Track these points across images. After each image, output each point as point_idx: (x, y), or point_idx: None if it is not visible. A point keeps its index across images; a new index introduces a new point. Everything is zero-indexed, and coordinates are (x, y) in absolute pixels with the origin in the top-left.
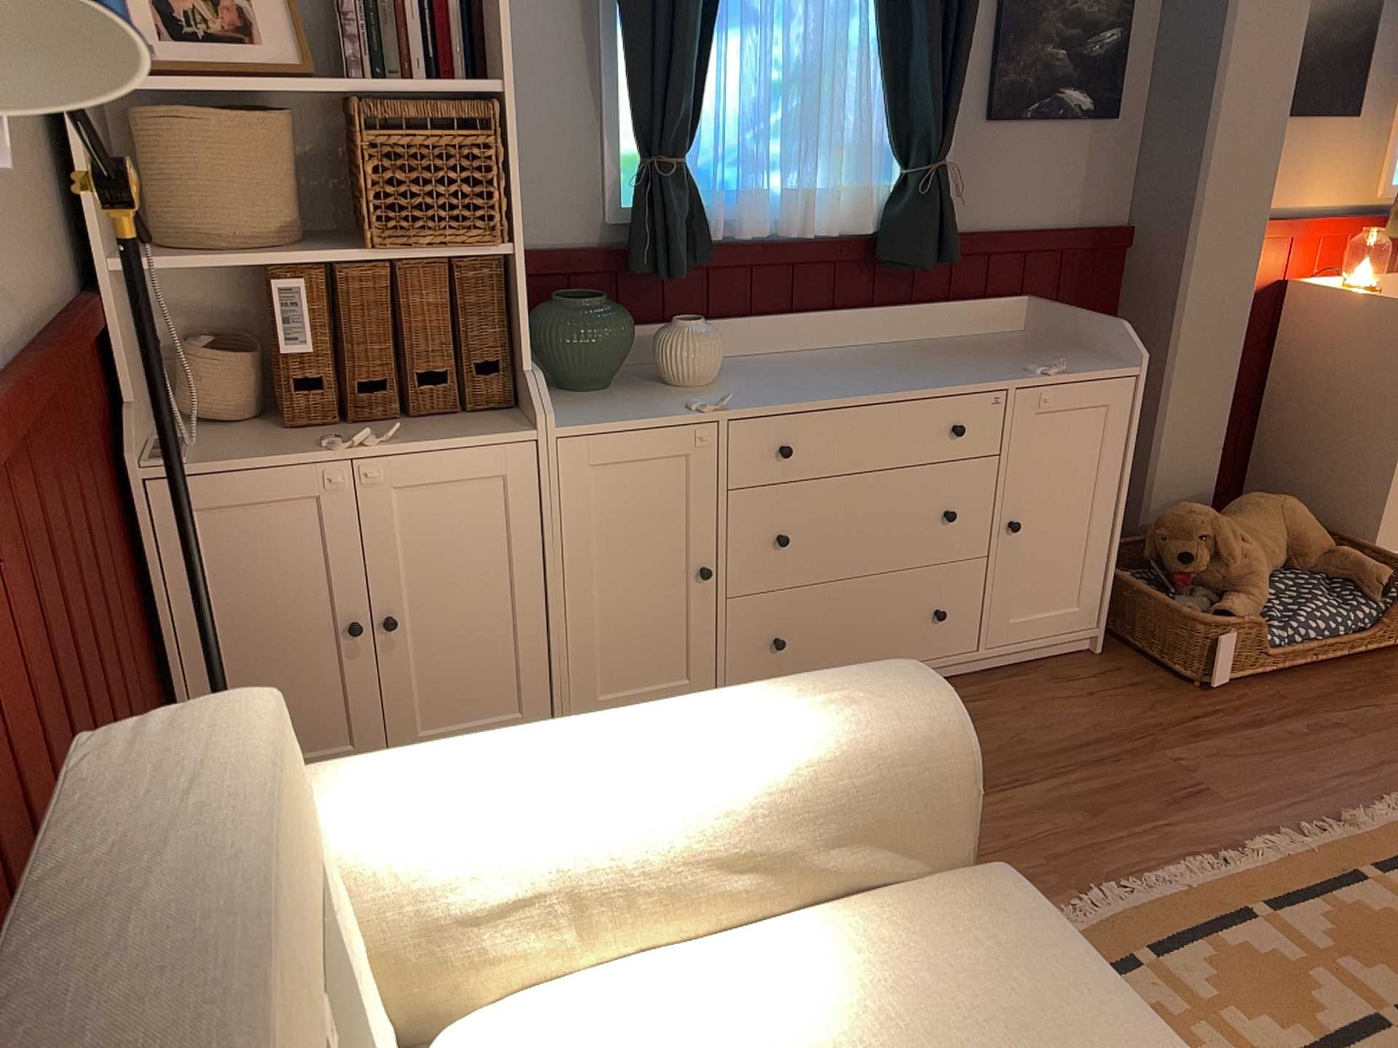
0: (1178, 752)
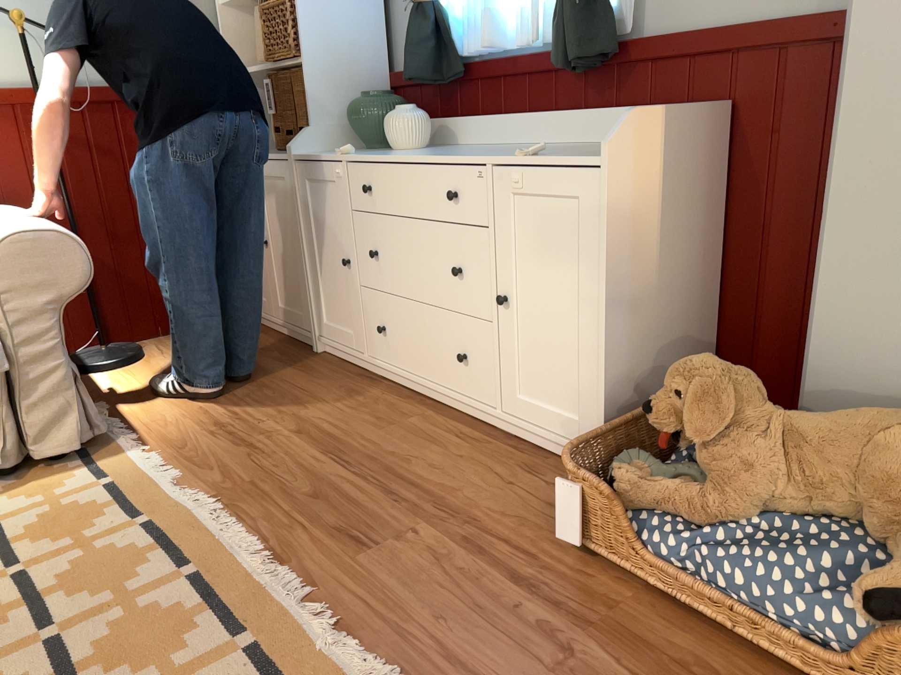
0: (430, 532)
